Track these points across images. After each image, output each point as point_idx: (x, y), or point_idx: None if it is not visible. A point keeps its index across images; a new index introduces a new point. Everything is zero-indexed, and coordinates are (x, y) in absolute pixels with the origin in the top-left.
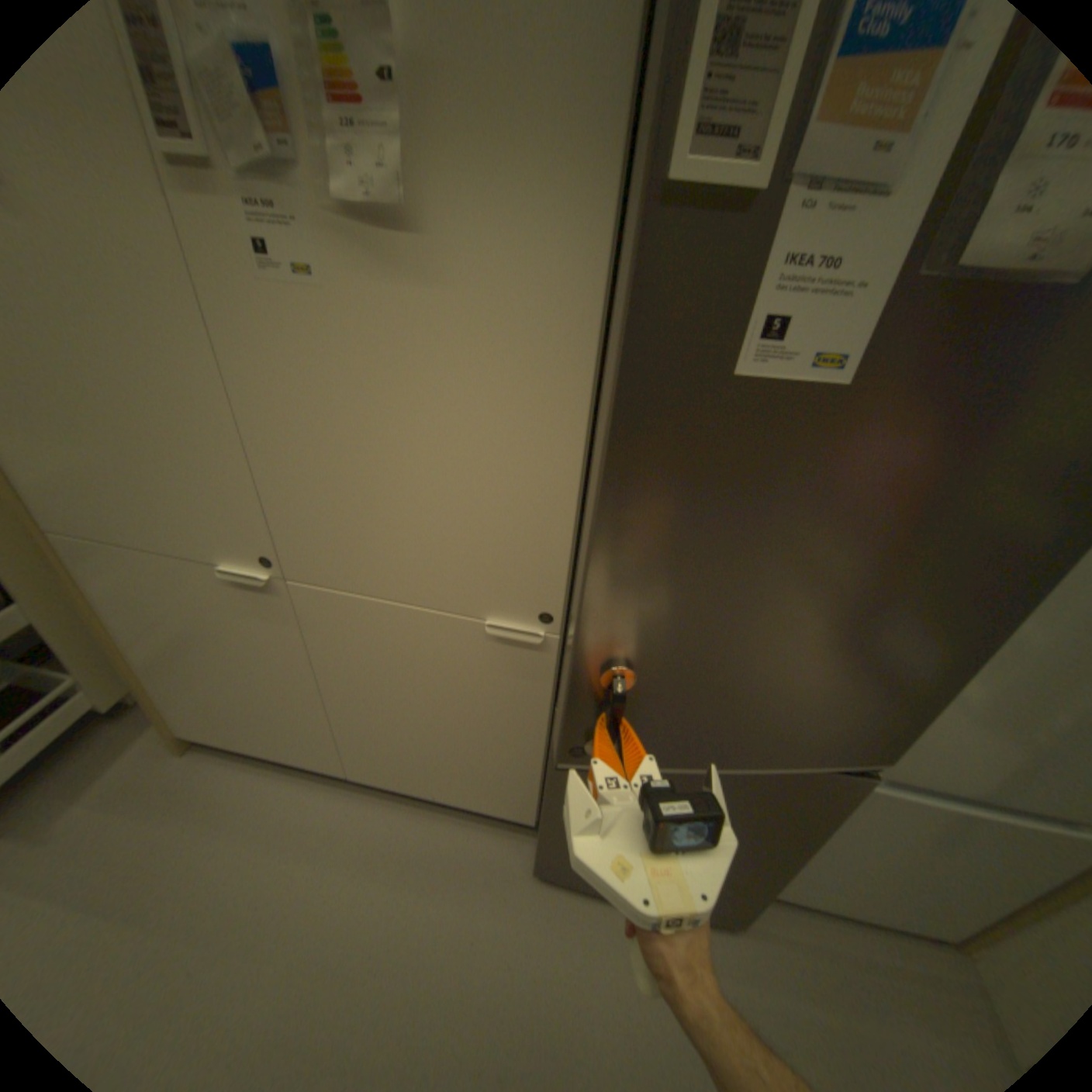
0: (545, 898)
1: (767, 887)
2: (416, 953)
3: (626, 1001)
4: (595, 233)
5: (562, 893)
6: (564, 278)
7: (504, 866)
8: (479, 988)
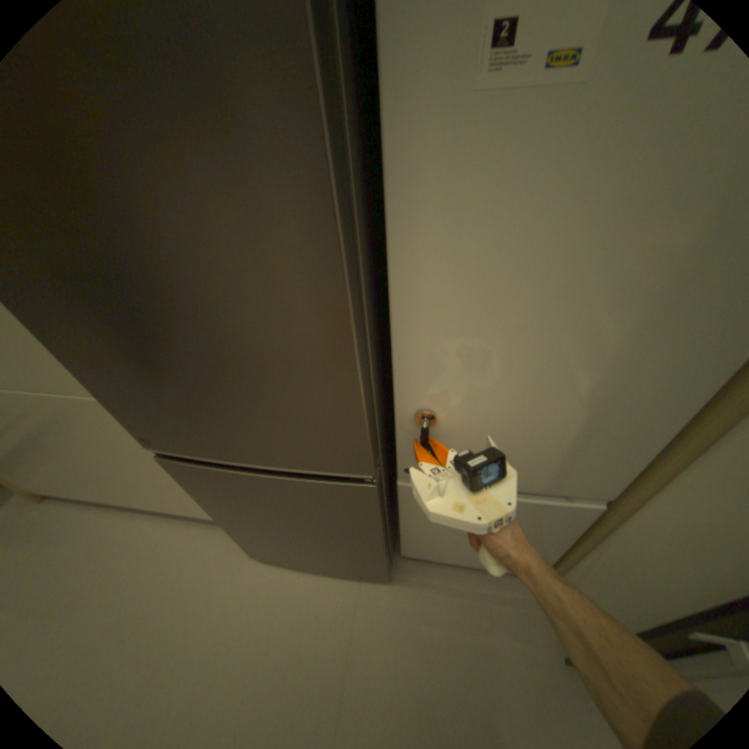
0: (259, 570)
1: (377, 555)
2: (169, 611)
3: (301, 631)
4: None
5: (272, 566)
6: None
7: (236, 552)
8: (206, 630)
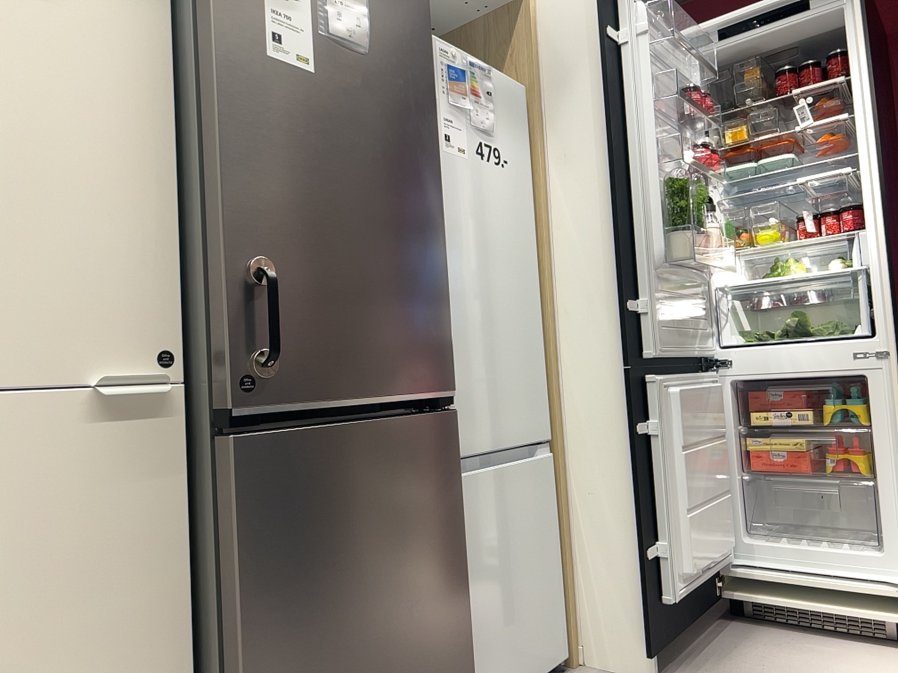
0: None
1: (461, 641)
2: None
3: None
4: (156, 5)
5: None
6: (138, 26)
7: None
8: None
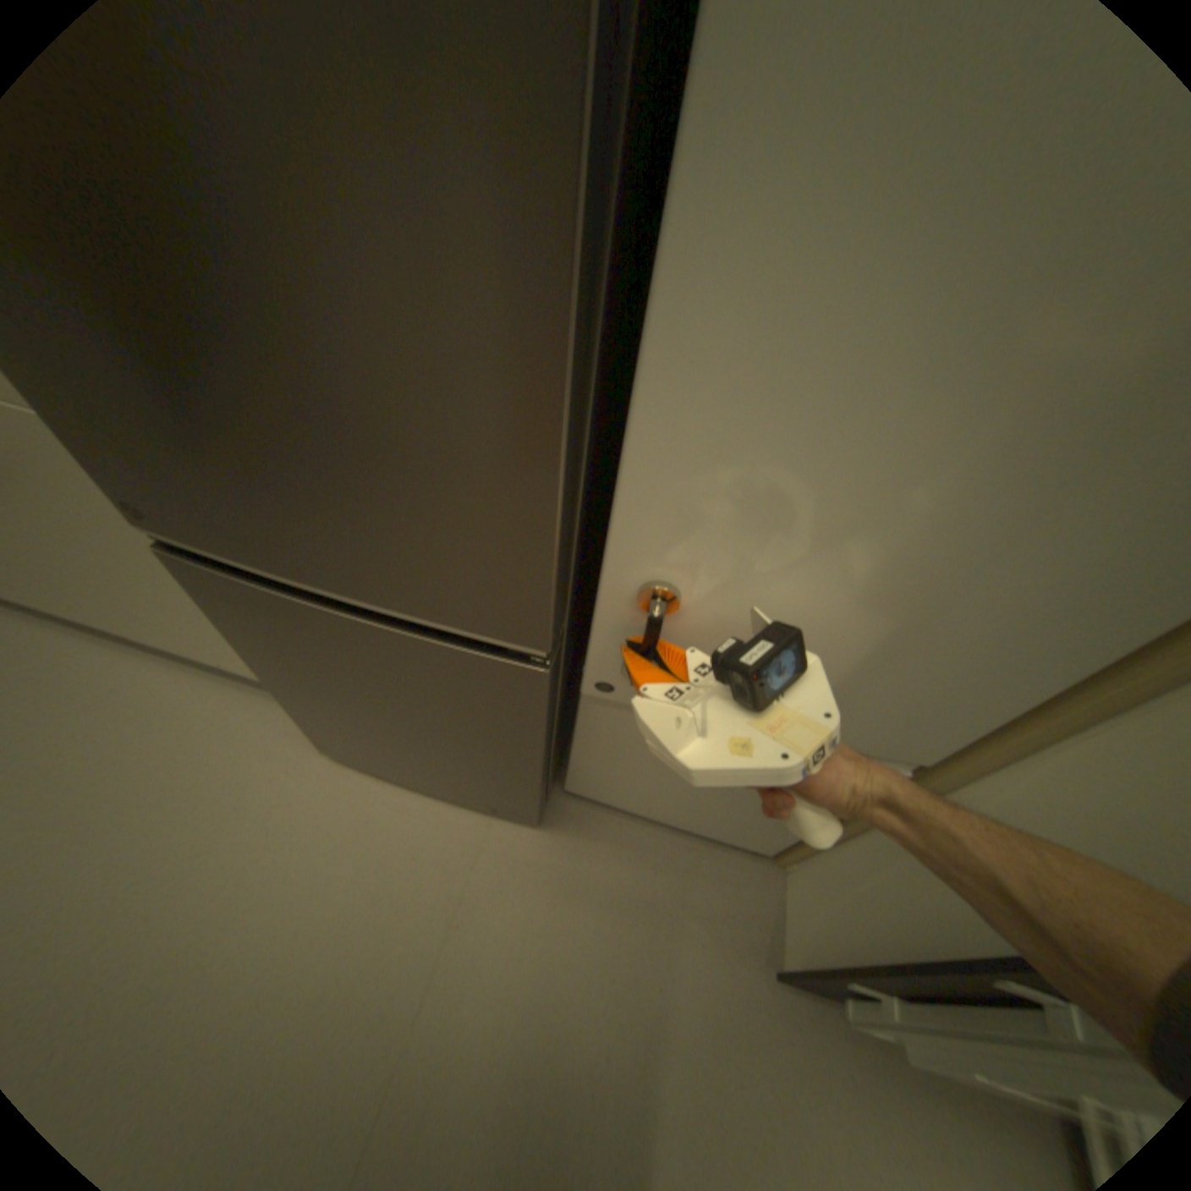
0: (334, 773)
1: (528, 782)
2: (174, 810)
3: (386, 873)
4: None
5: (355, 770)
6: None
7: (299, 739)
8: (232, 847)
